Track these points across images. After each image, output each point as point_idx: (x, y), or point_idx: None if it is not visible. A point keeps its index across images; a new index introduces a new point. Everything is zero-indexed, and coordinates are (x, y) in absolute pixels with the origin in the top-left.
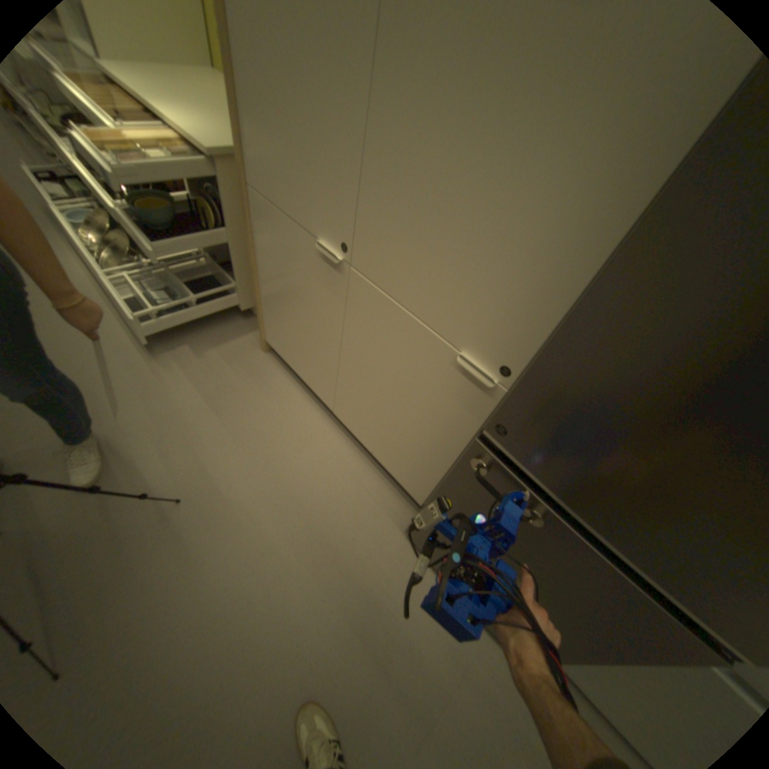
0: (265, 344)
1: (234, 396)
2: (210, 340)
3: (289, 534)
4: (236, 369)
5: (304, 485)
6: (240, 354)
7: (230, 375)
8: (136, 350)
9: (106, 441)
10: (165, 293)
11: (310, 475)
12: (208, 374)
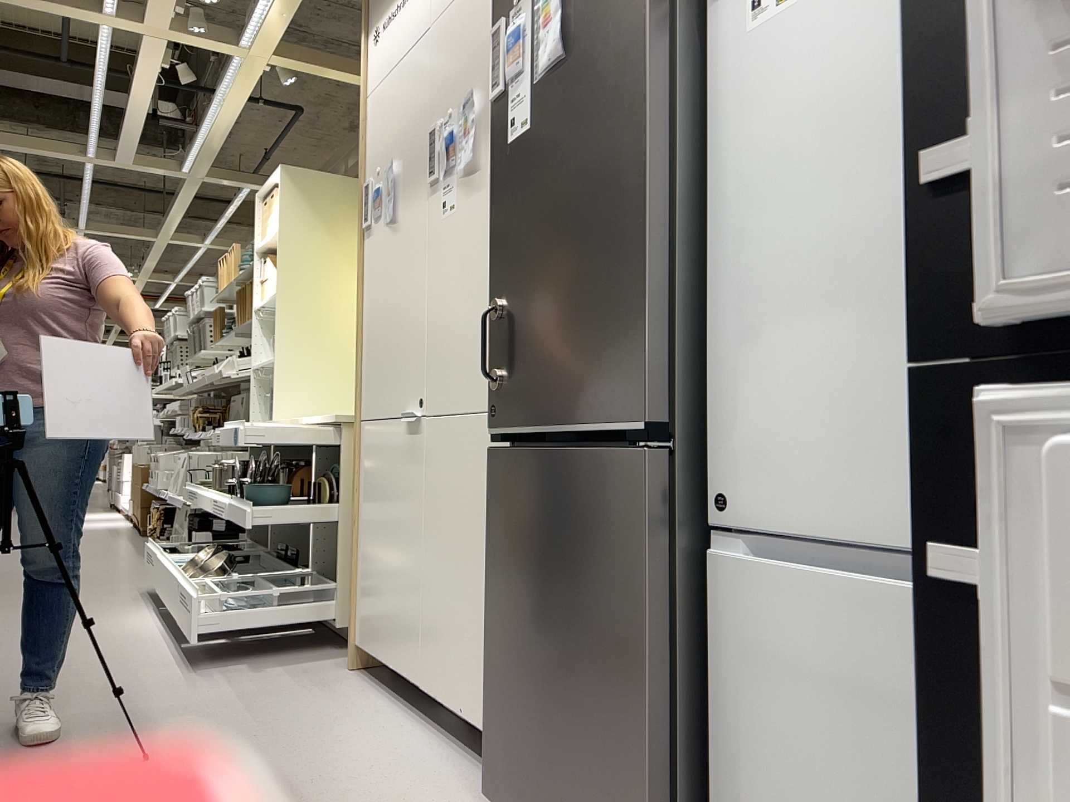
0: (355, 656)
1: (283, 698)
2: (280, 662)
3: (285, 800)
4: (301, 681)
5: (338, 765)
6: (315, 671)
7: (289, 685)
8: (178, 667)
9: (91, 720)
10: (245, 605)
11: (353, 759)
12: (258, 683)
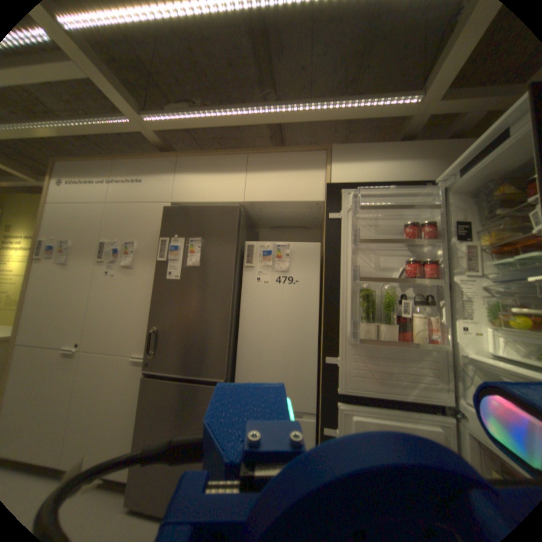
0: None
1: None
2: None
3: None
4: None
5: None
6: None
7: None
8: None
9: None
10: None
11: None
12: None
